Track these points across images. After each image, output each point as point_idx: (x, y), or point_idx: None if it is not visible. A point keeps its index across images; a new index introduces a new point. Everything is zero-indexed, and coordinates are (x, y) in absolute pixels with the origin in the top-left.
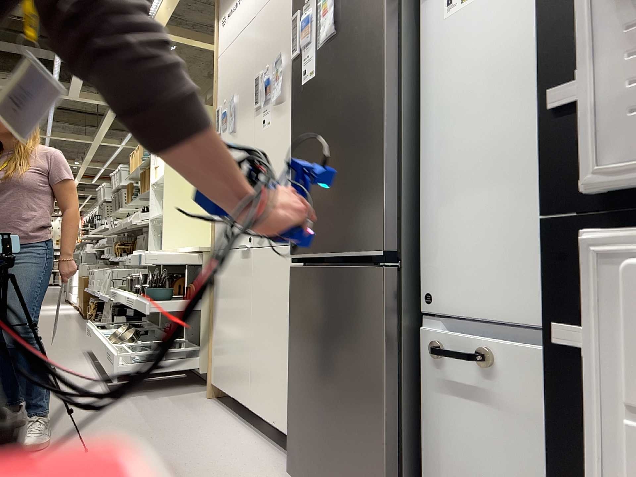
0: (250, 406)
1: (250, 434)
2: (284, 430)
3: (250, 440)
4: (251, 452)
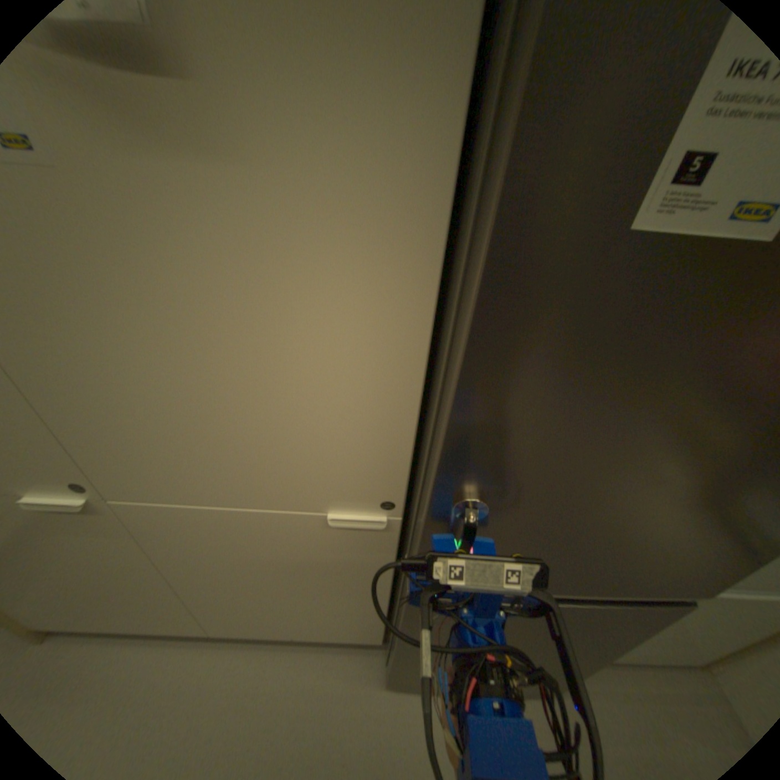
0: (204, 635)
1: (228, 654)
2: (317, 641)
3: (244, 664)
4: (278, 685)
